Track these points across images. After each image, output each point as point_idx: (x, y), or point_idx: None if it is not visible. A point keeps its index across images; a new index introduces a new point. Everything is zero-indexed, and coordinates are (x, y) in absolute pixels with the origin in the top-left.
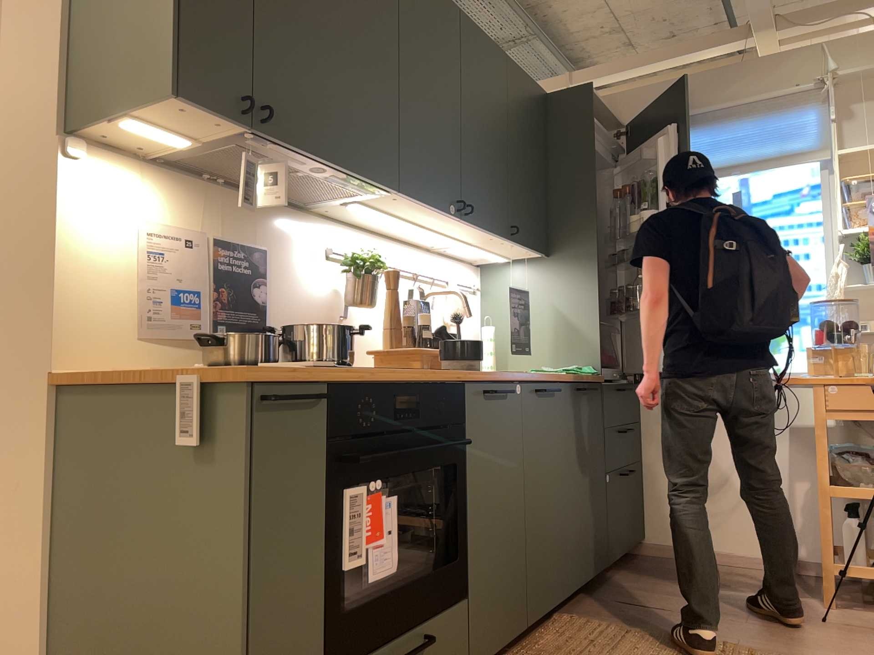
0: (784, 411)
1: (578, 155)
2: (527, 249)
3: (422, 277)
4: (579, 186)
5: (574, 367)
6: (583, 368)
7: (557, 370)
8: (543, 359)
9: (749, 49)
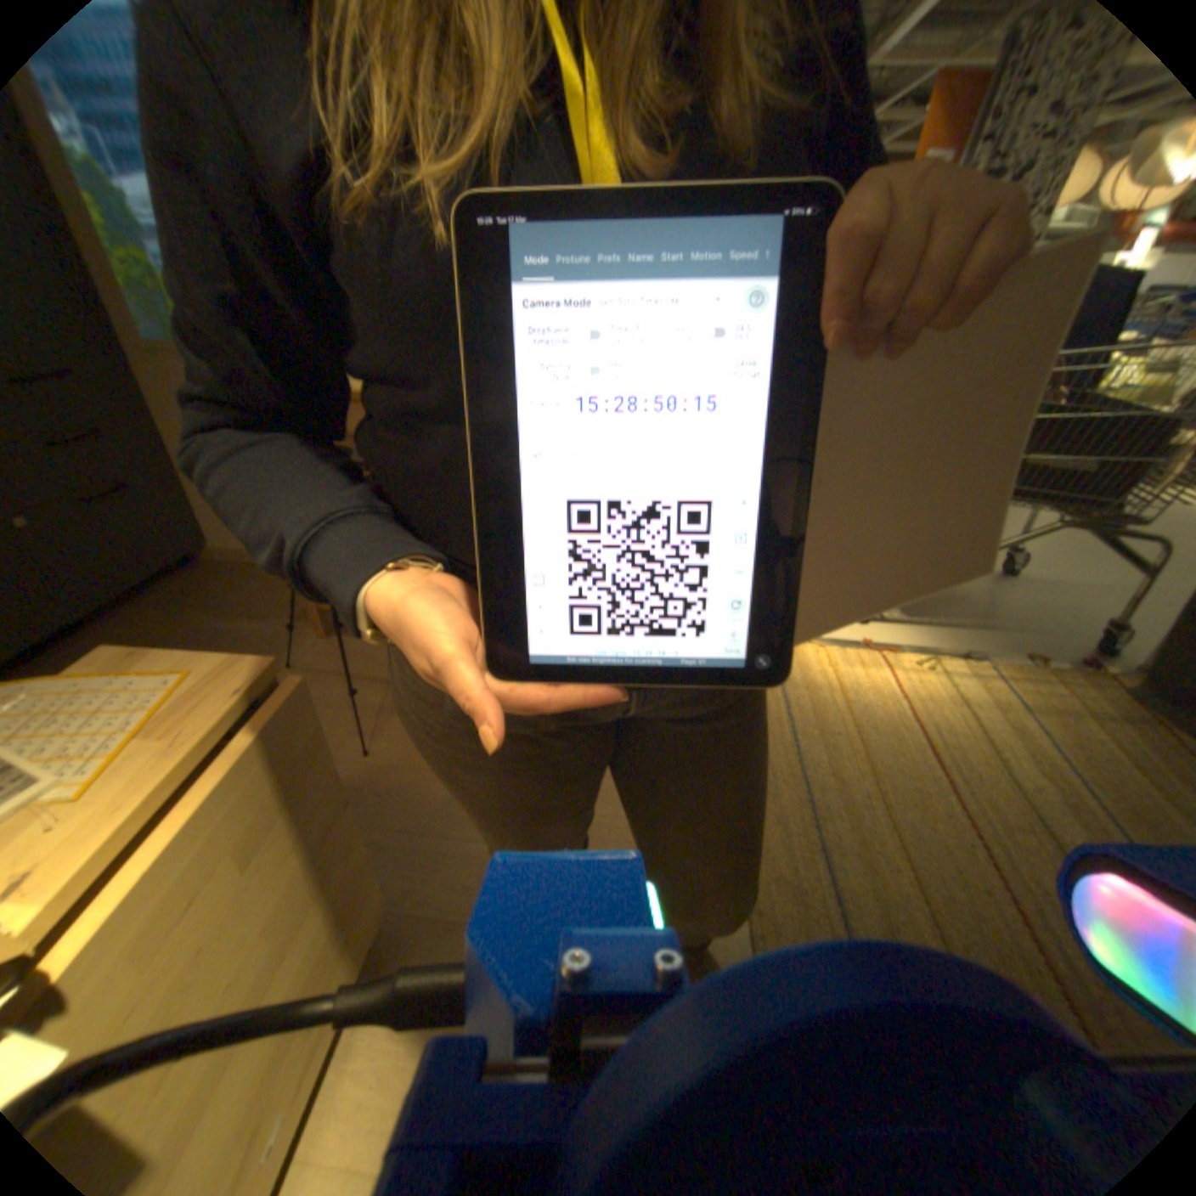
0: None
1: None
2: None
3: None
4: None
5: None
6: None
7: None
8: None
9: None
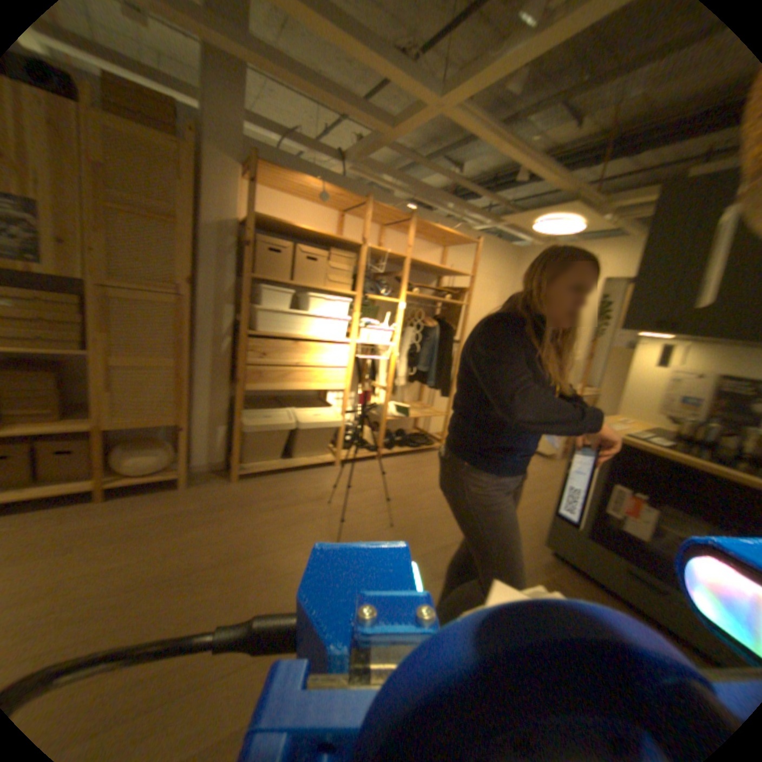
0: None
1: None
2: None
3: None
4: None
5: None
6: None
7: None
8: None
9: None
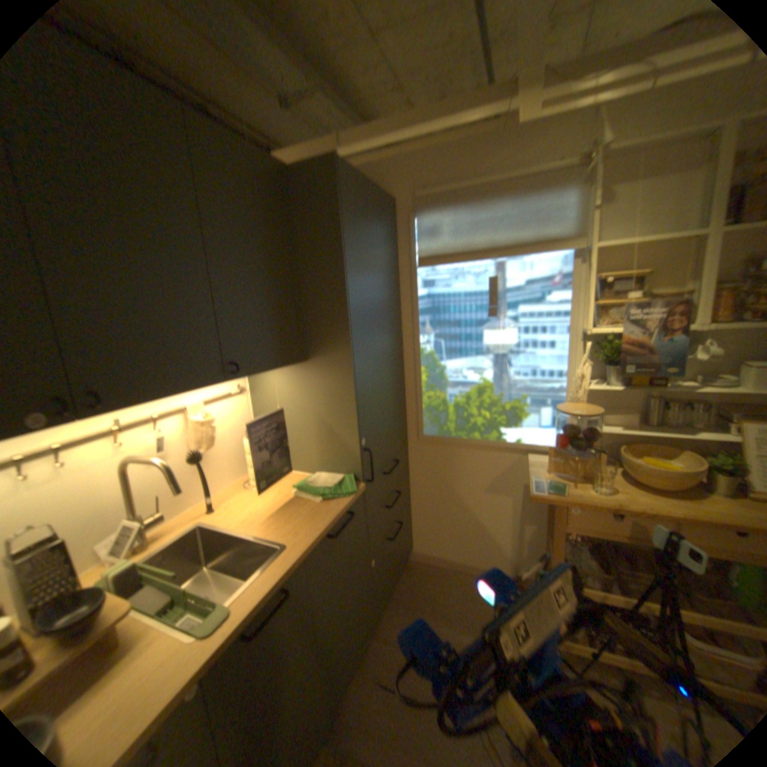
0: (521, 473)
1: (325, 249)
2: (271, 370)
3: (133, 425)
4: (329, 287)
5: (332, 485)
6: (343, 480)
7: (316, 488)
8: (309, 460)
9: (513, 110)
